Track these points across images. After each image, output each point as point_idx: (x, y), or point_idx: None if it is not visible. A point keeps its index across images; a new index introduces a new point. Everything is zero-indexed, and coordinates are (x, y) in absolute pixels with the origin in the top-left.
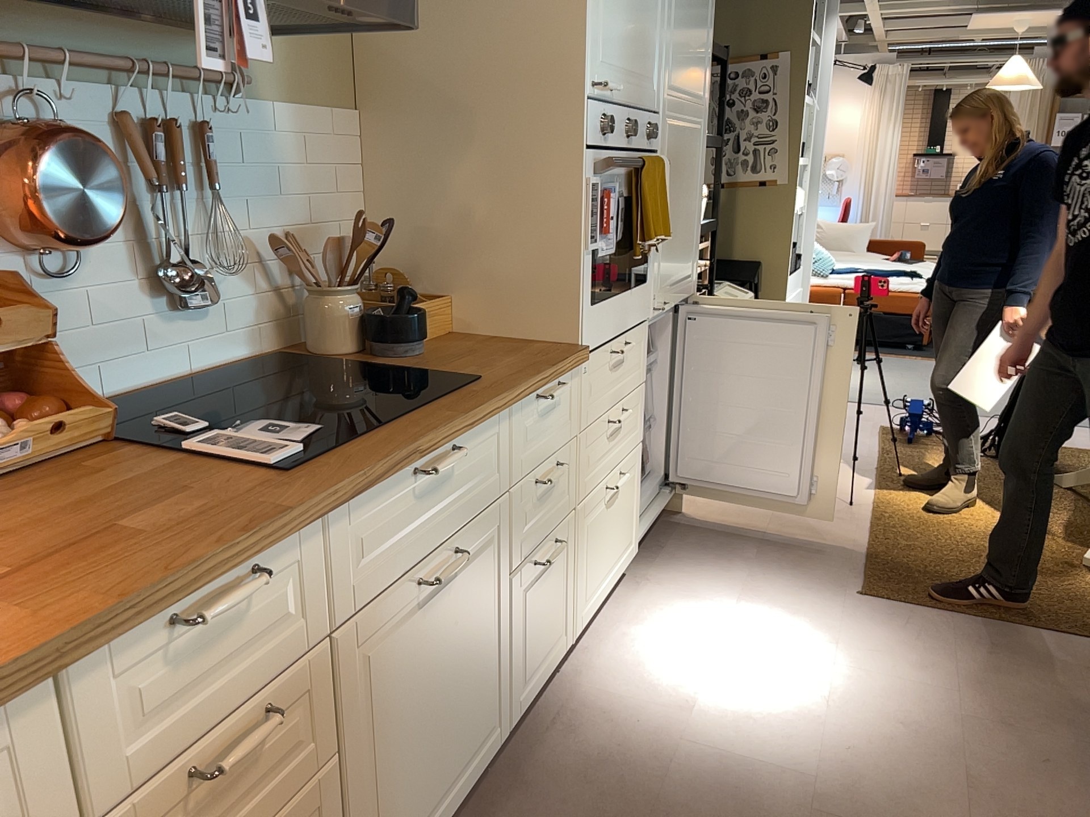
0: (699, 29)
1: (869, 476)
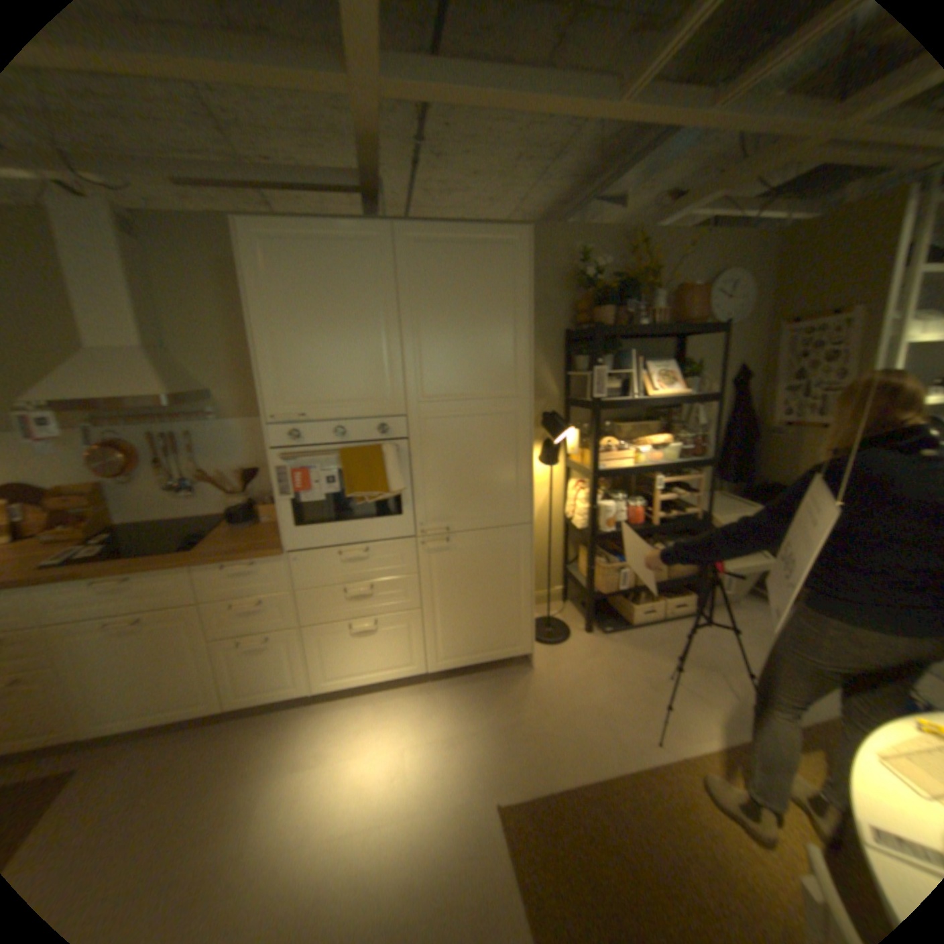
0: (485, 349)
1: (744, 741)
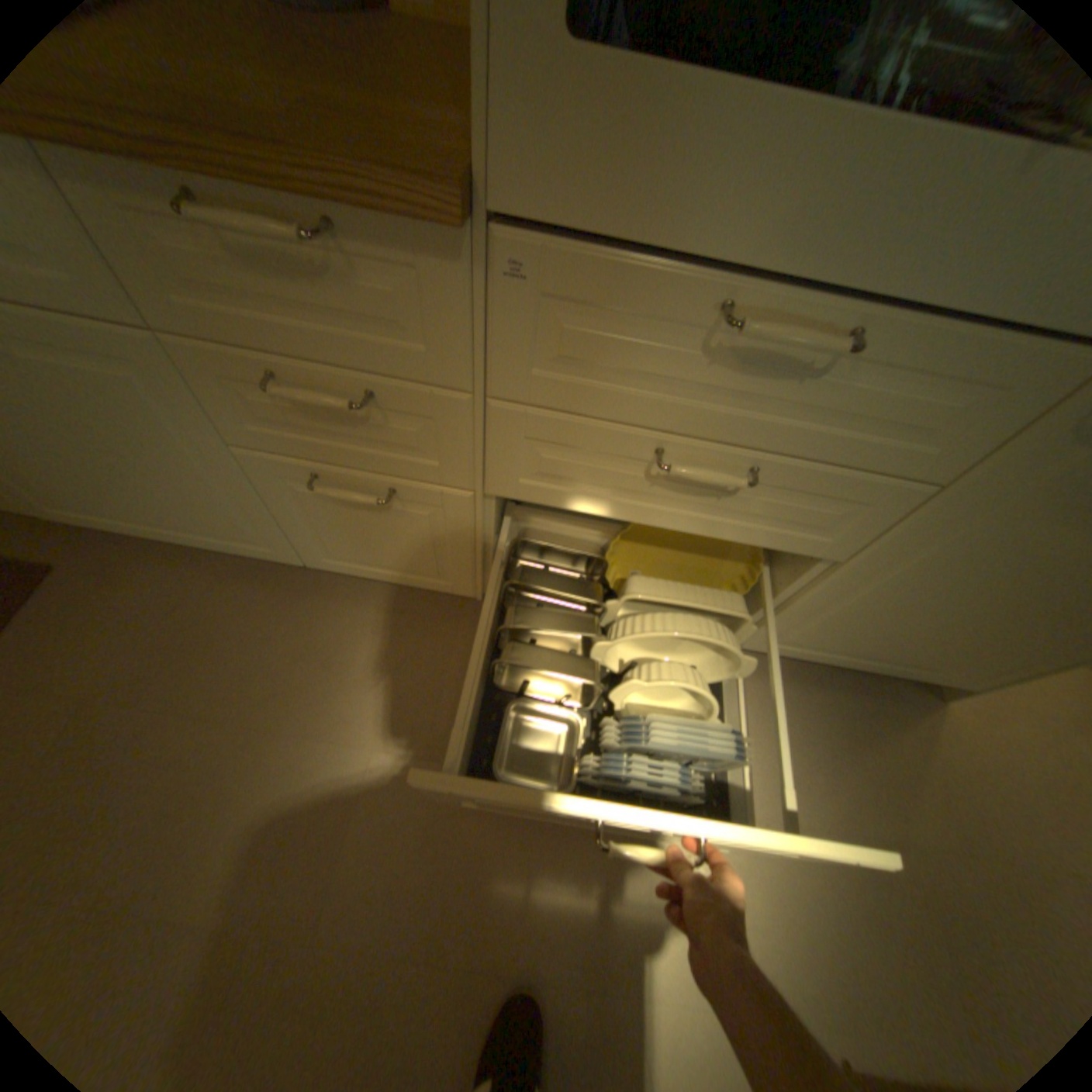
0: None
1: None
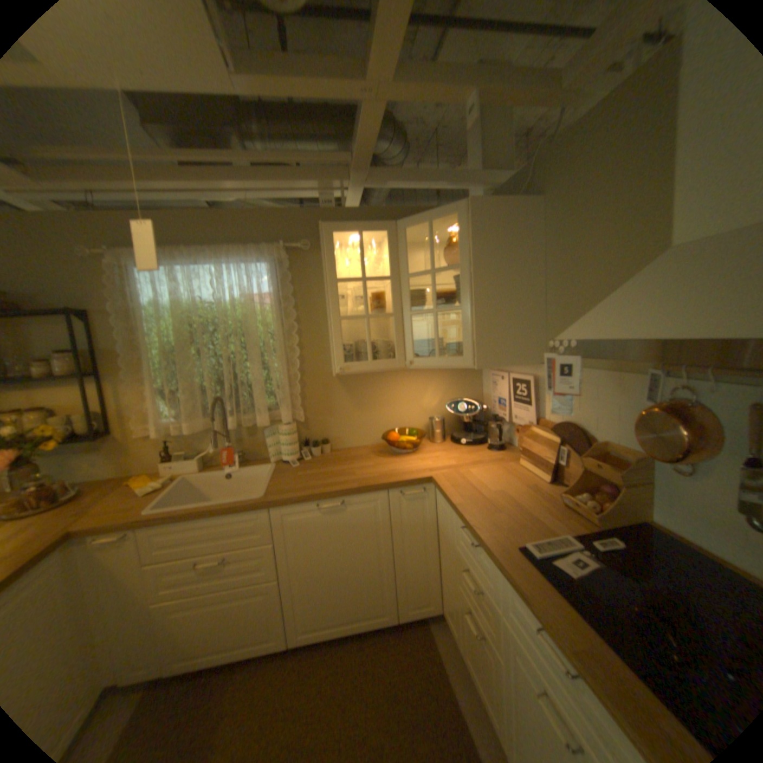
0: None
1: None
